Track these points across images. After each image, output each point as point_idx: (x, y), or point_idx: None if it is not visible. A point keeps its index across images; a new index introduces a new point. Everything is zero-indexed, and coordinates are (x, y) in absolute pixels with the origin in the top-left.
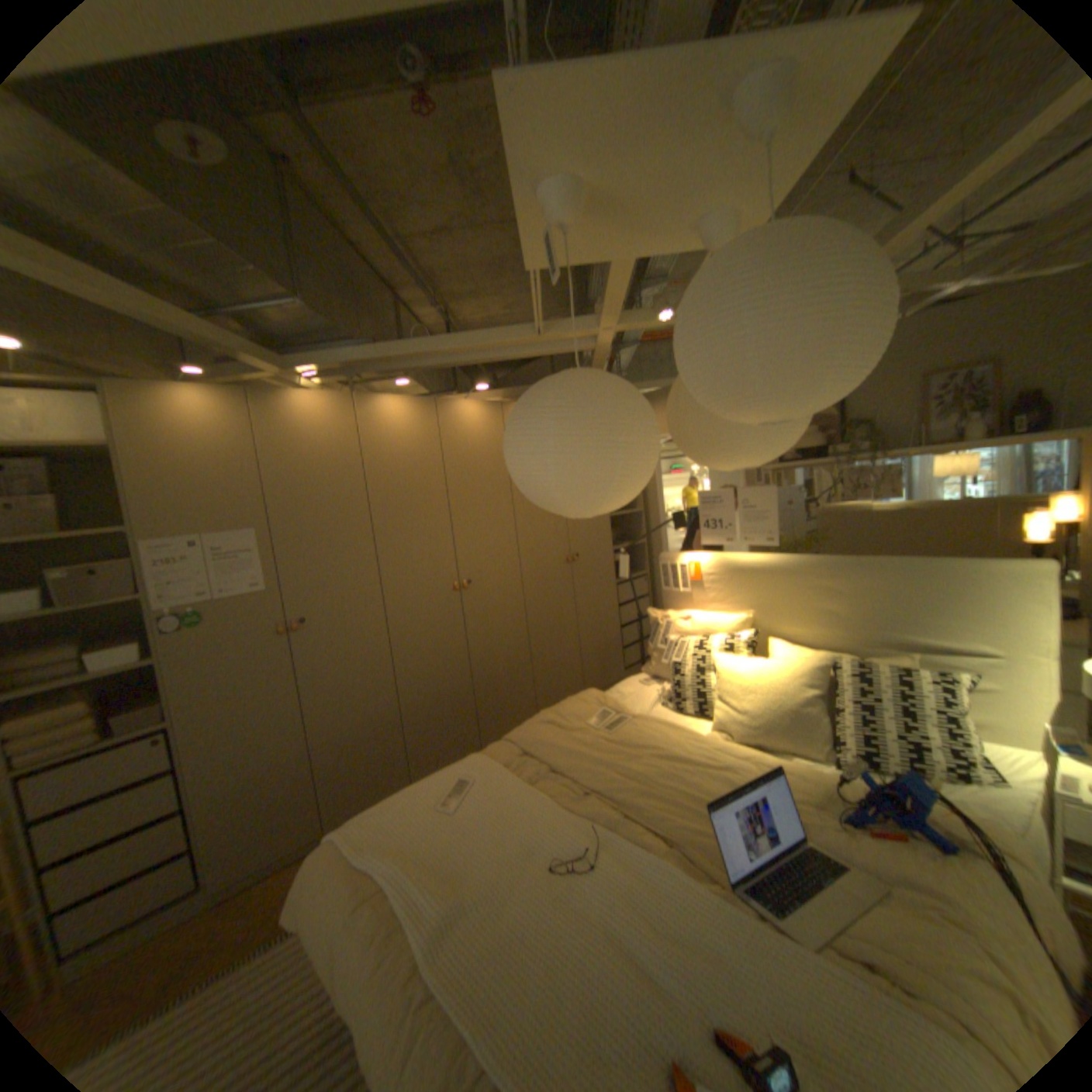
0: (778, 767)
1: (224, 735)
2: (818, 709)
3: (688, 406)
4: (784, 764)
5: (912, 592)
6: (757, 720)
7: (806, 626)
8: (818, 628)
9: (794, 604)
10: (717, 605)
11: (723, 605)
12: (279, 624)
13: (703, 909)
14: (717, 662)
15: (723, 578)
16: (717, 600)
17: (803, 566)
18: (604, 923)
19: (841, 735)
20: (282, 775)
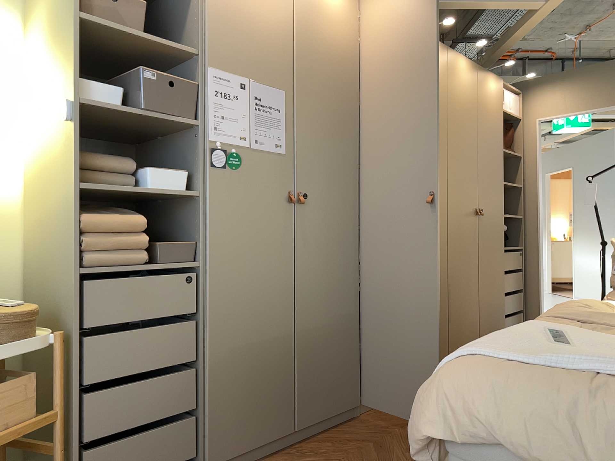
0: None
1: (240, 290)
2: None
3: None
4: None
5: None
6: None
7: None
8: None
9: None
10: None
11: None
12: (290, 190)
13: None
14: None
15: None
16: None
17: None
18: None
19: None
20: (274, 352)
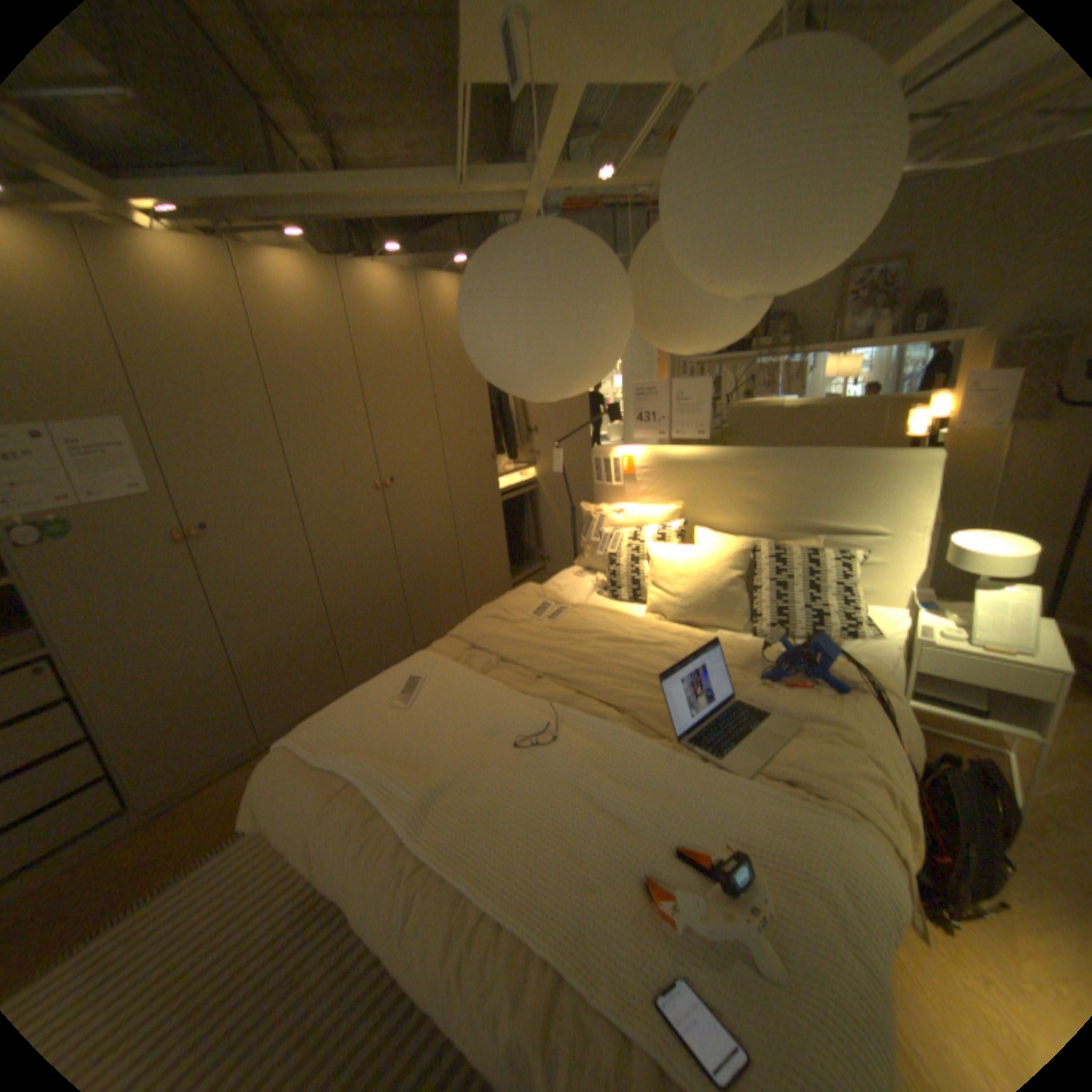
0: (707, 638)
1: (127, 655)
2: (740, 587)
3: (655, 278)
4: (711, 635)
5: (825, 480)
6: (688, 600)
7: (729, 515)
8: (739, 516)
9: (720, 494)
10: (647, 497)
11: (654, 497)
12: (173, 530)
13: (655, 758)
14: (650, 550)
15: (655, 471)
16: (648, 493)
17: (732, 457)
18: (572, 781)
19: (758, 607)
20: (204, 690)
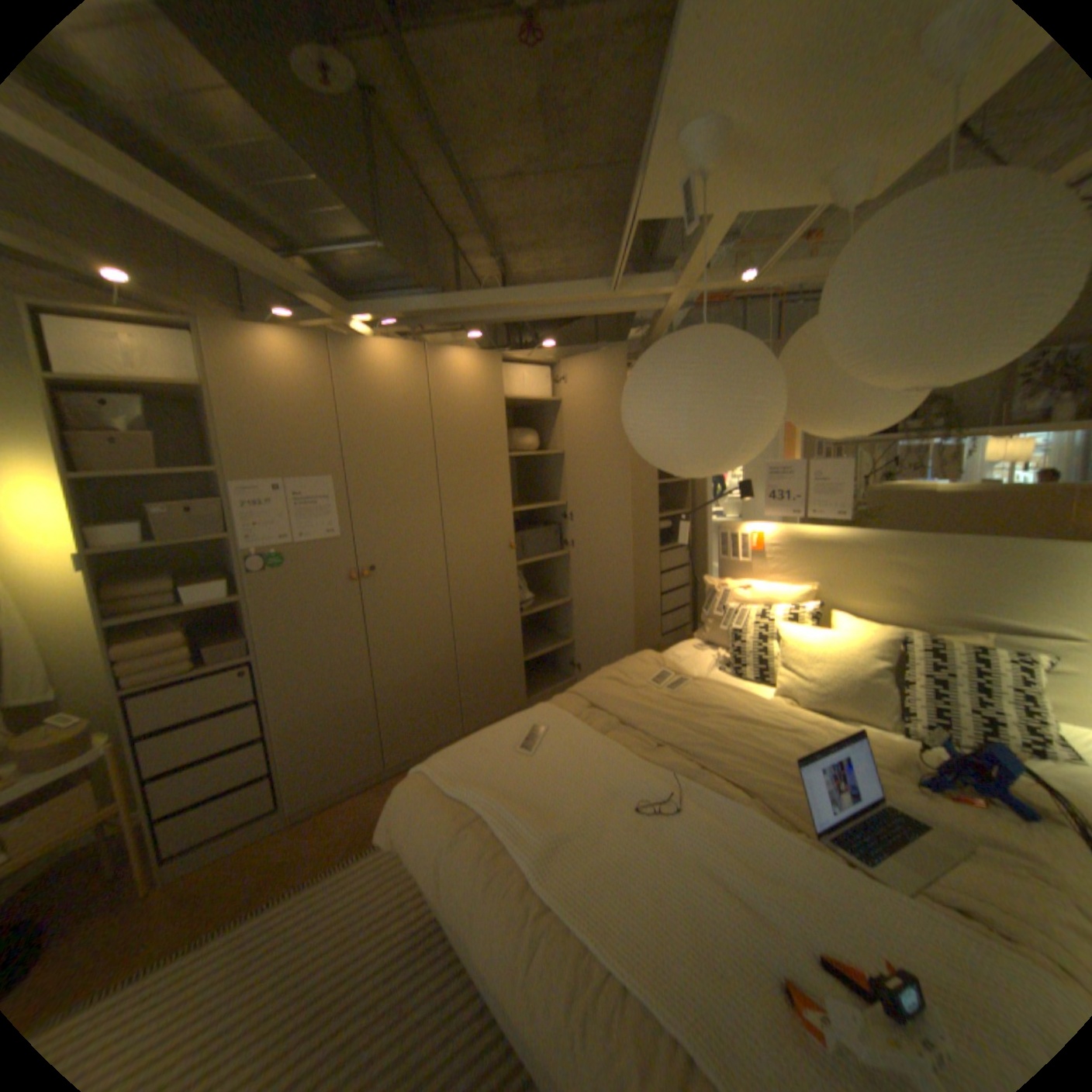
0: (848, 732)
1: (301, 671)
2: (888, 680)
3: (807, 369)
4: (854, 729)
5: (996, 572)
6: (825, 688)
7: (874, 601)
8: (886, 603)
9: (862, 579)
10: (777, 576)
11: (785, 576)
12: (351, 570)
13: (792, 852)
14: (782, 630)
15: (787, 550)
16: (779, 571)
17: (878, 541)
18: (699, 858)
19: (911, 706)
20: (351, 712)
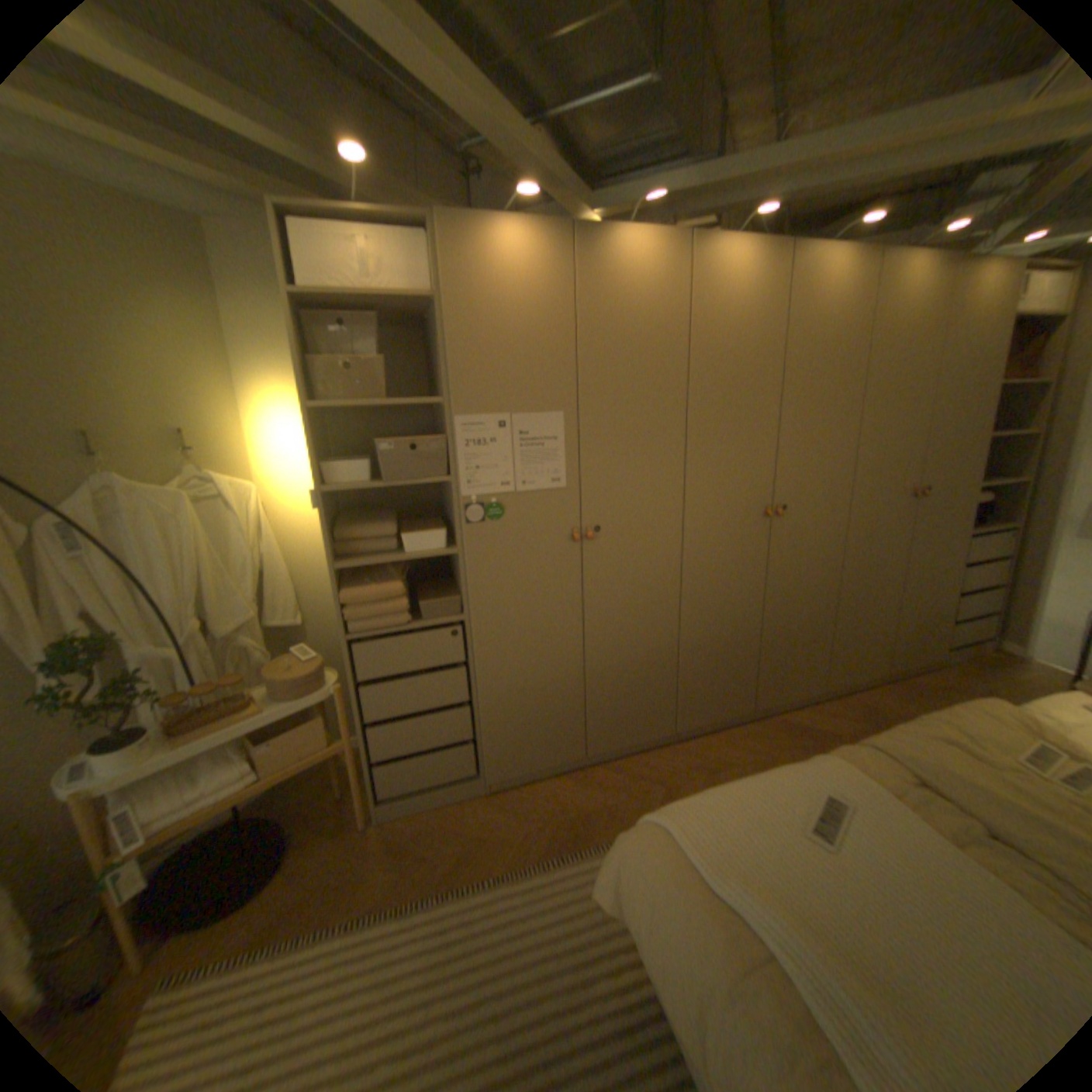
0: None
1: (512, 638)
2: None
3: None
4: None
5: None
6: None
7: None
8: None
9: None
10: None
11: None
12: (573, 528)
13: None
14: None
15: None
16: None
17: None
18: None
19: None
20: (557, 690)
